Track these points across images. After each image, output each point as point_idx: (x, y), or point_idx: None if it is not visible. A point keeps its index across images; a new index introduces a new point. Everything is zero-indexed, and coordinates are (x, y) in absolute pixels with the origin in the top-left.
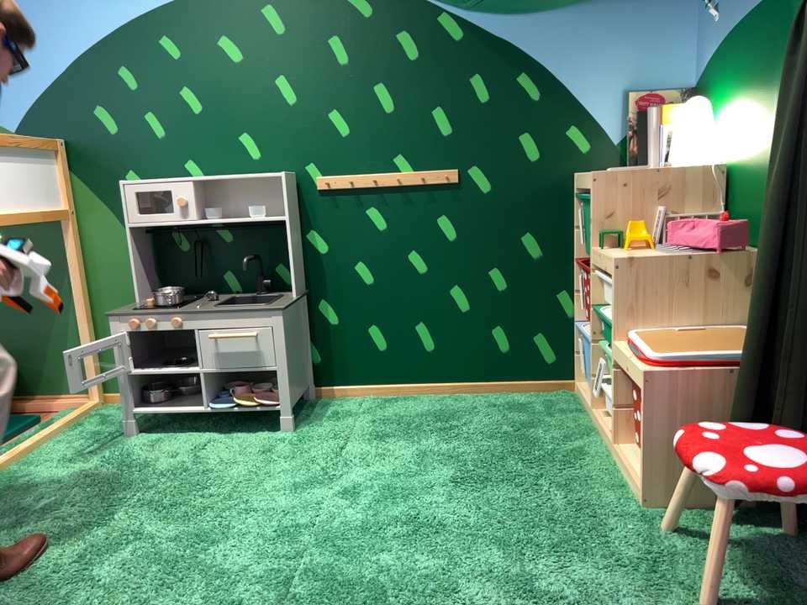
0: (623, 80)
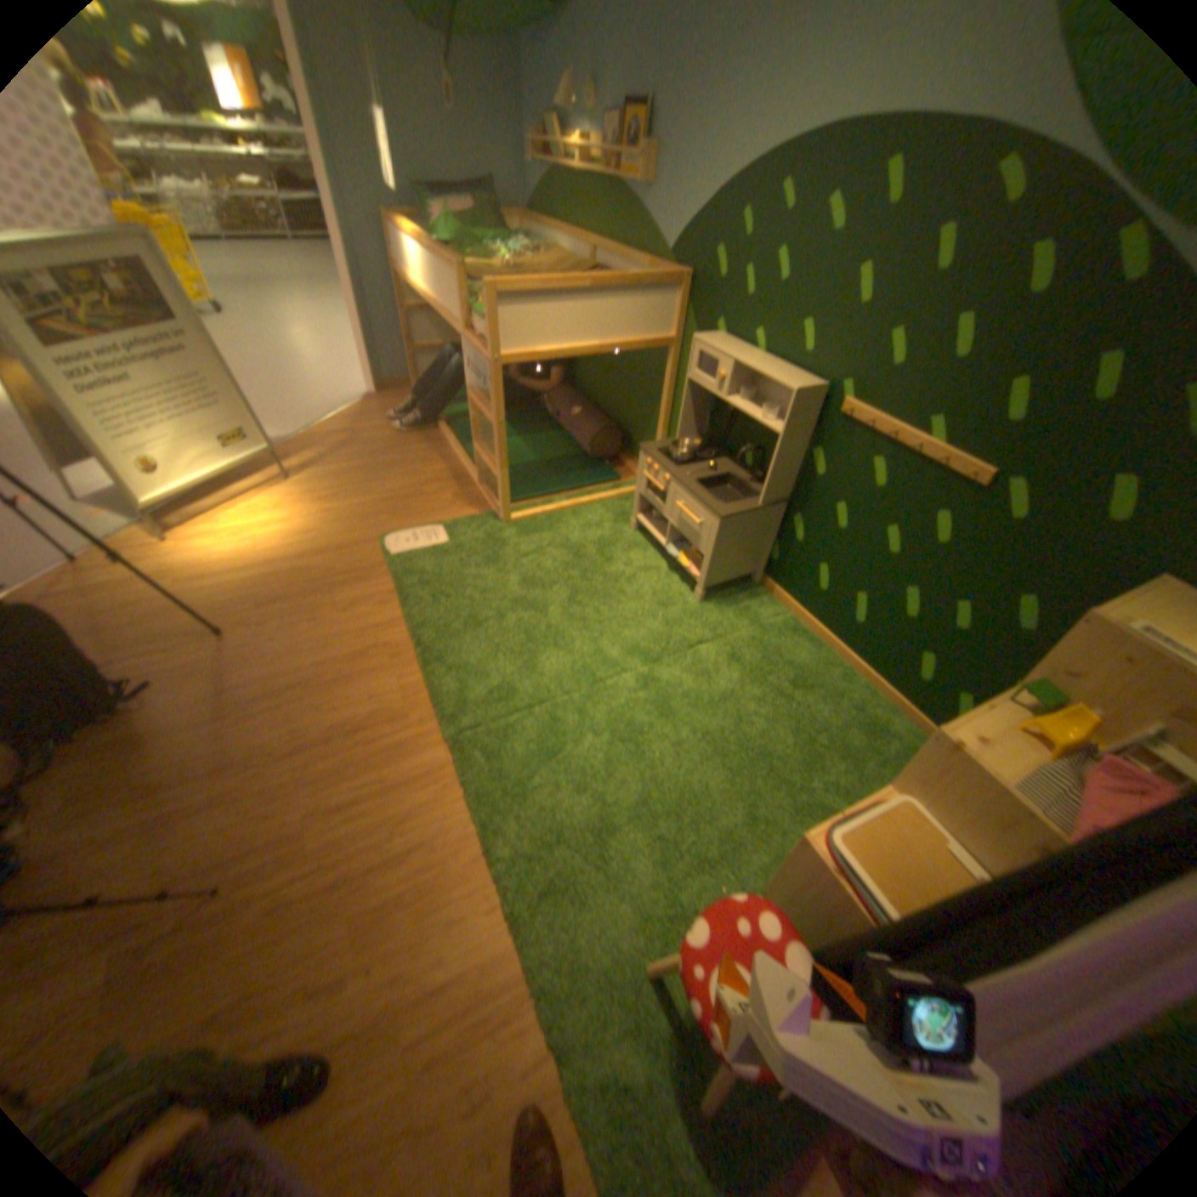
0: None
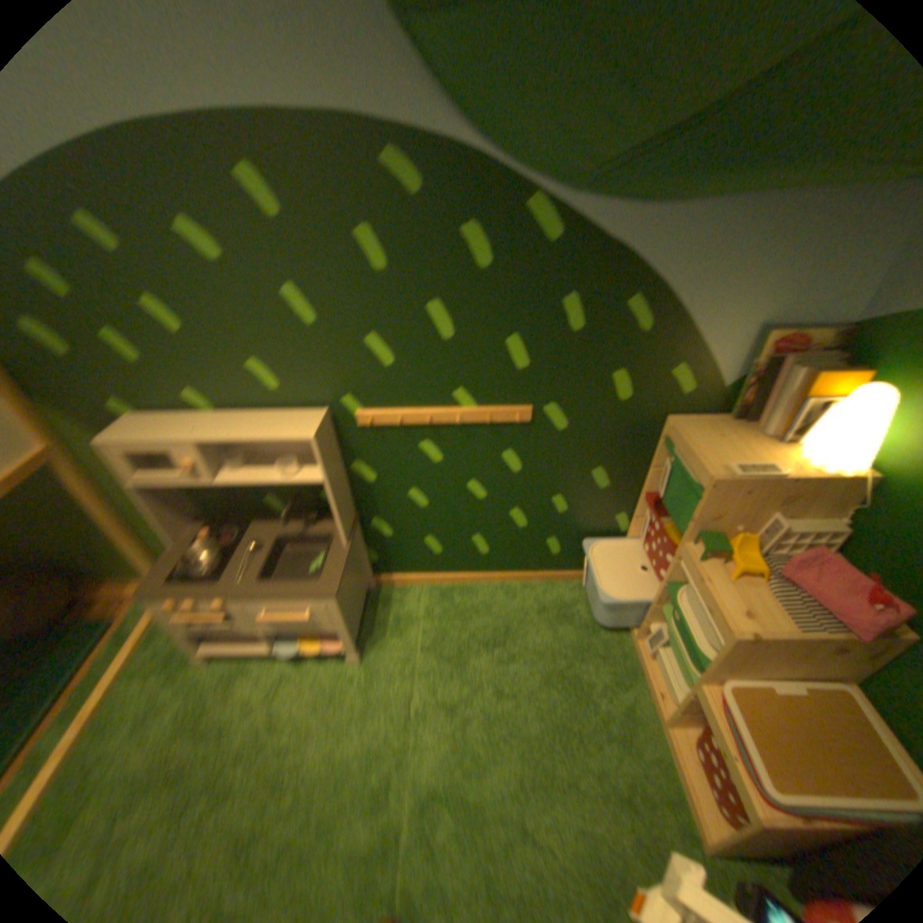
0: (771, 310)
